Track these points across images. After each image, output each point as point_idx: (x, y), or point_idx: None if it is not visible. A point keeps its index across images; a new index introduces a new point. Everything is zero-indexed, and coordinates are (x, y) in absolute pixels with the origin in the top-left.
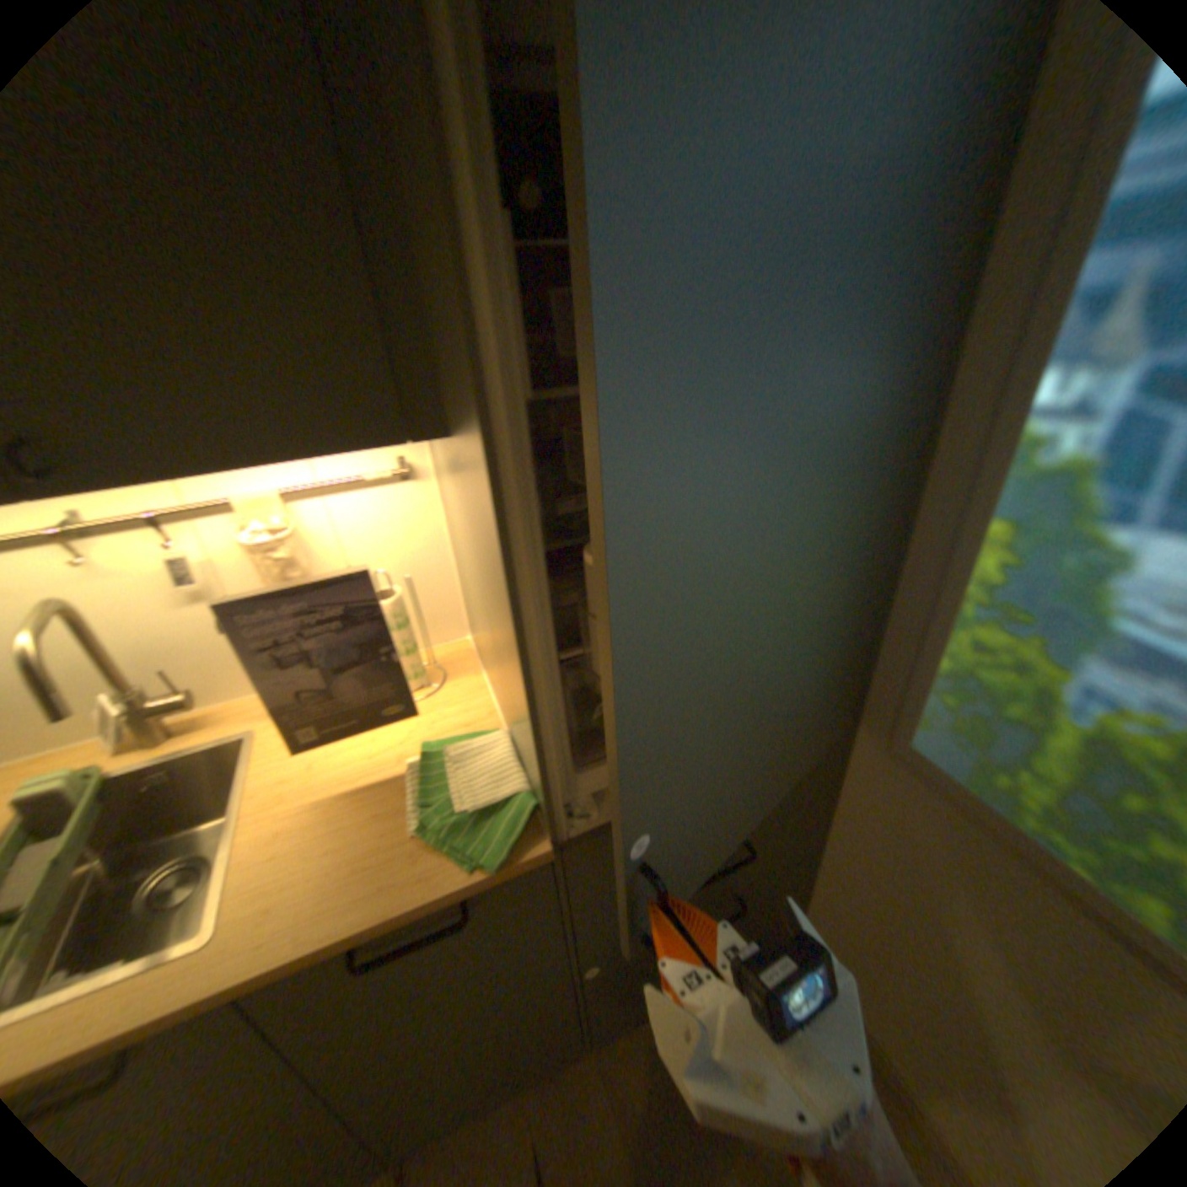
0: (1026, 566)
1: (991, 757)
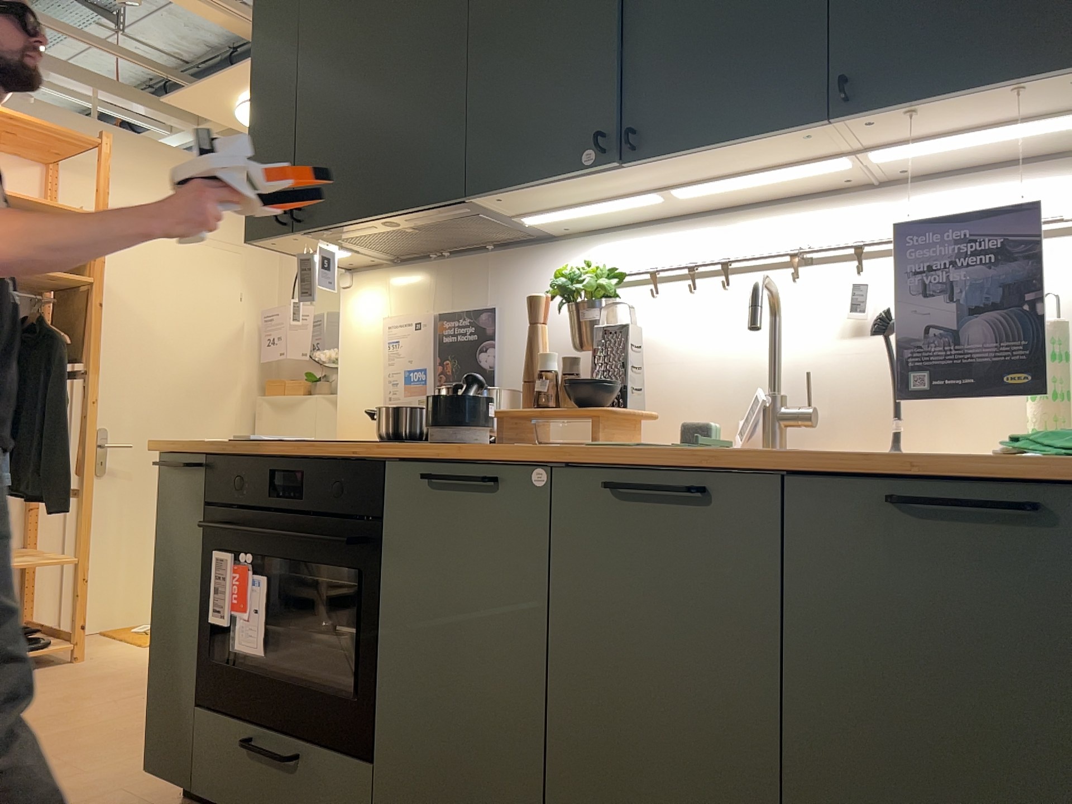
0: None
1: None
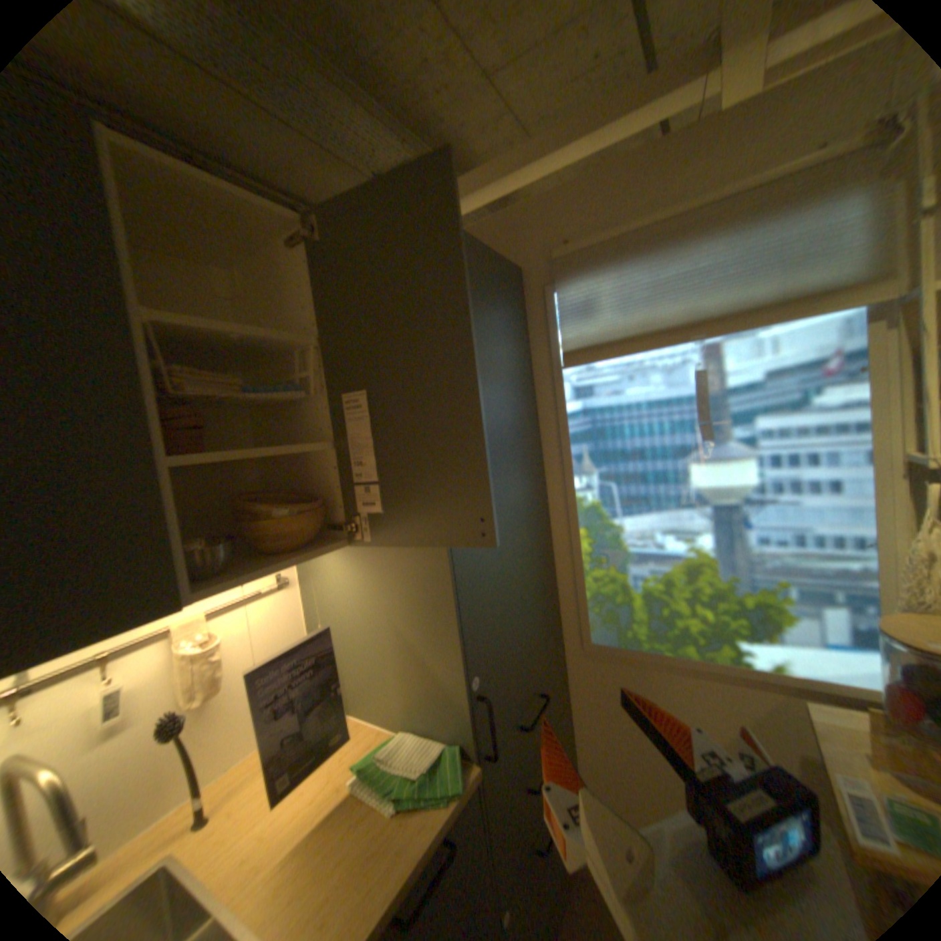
0: (596, 543)
1: (620, 627)
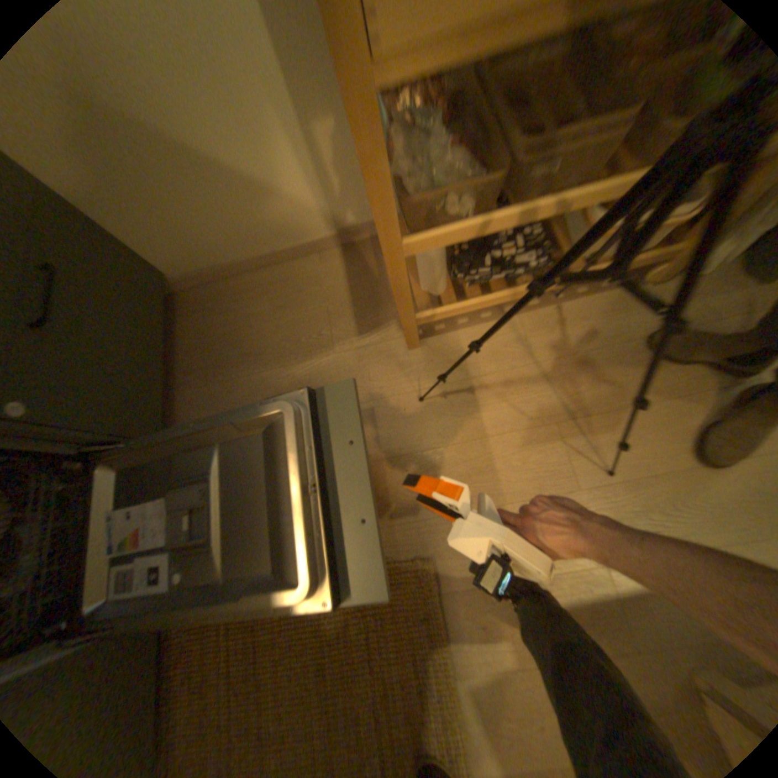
0: None
1: None
